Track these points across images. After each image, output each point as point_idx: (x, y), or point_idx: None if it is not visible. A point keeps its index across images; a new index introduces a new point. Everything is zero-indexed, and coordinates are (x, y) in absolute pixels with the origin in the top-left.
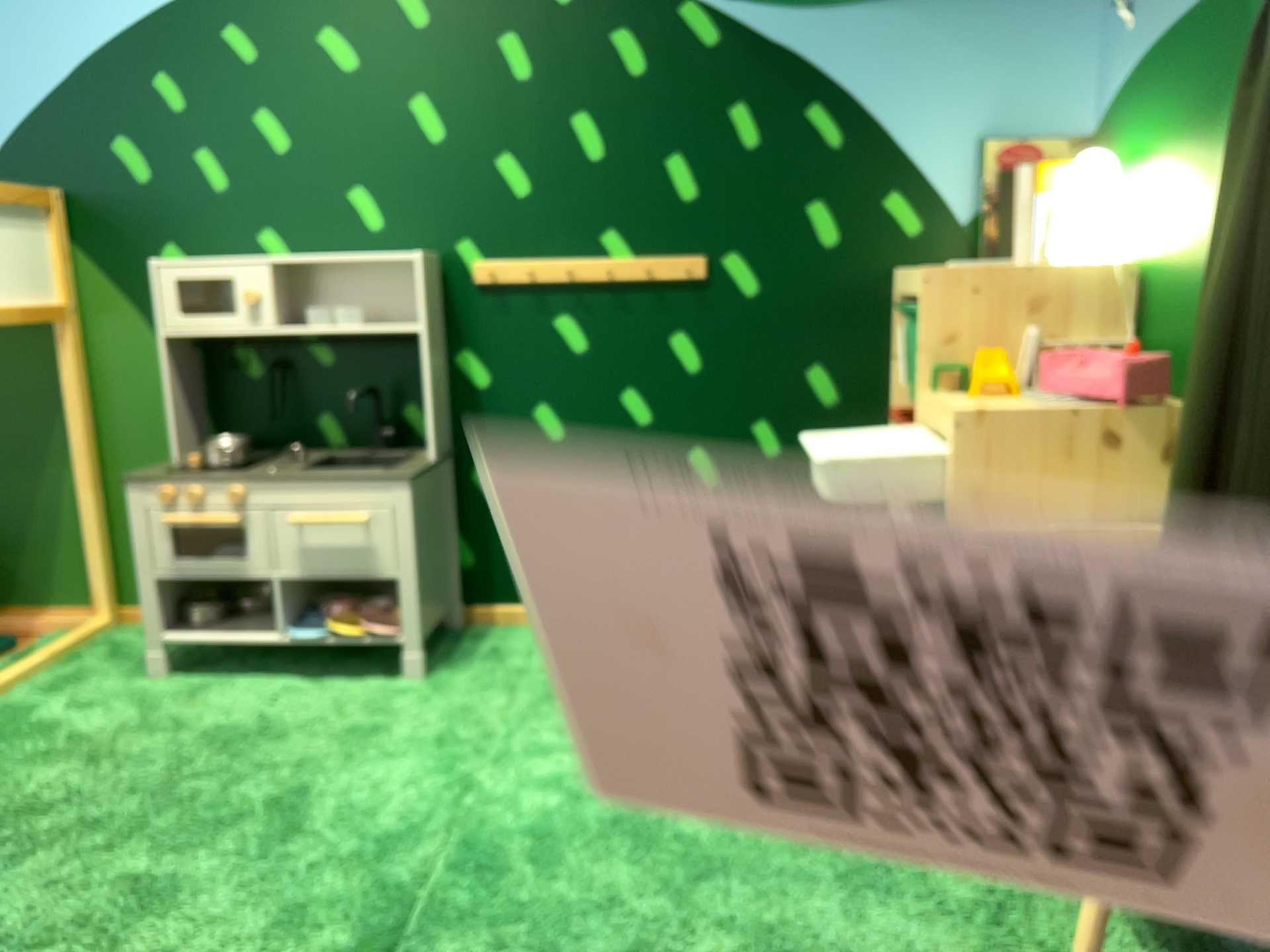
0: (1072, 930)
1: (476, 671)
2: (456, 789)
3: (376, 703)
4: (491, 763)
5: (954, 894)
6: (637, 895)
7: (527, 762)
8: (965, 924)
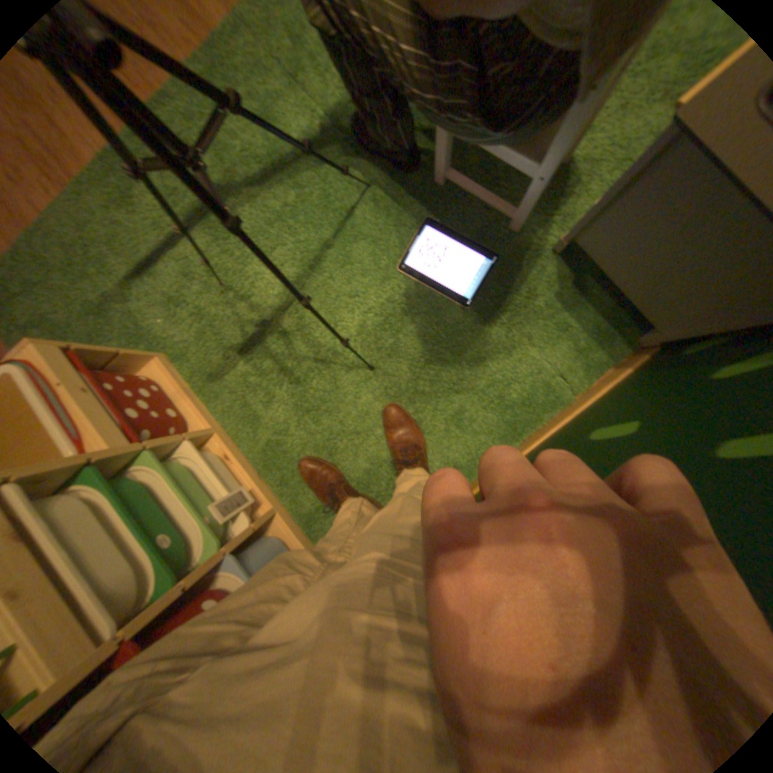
0: (108, 300)
1: (533, 292)
2: (391, 178)
3: (545, 205)
4: (403, 214)
5: (151, 289)
6: (248, 187)
7: (385, 229)
8: (138, 273)
